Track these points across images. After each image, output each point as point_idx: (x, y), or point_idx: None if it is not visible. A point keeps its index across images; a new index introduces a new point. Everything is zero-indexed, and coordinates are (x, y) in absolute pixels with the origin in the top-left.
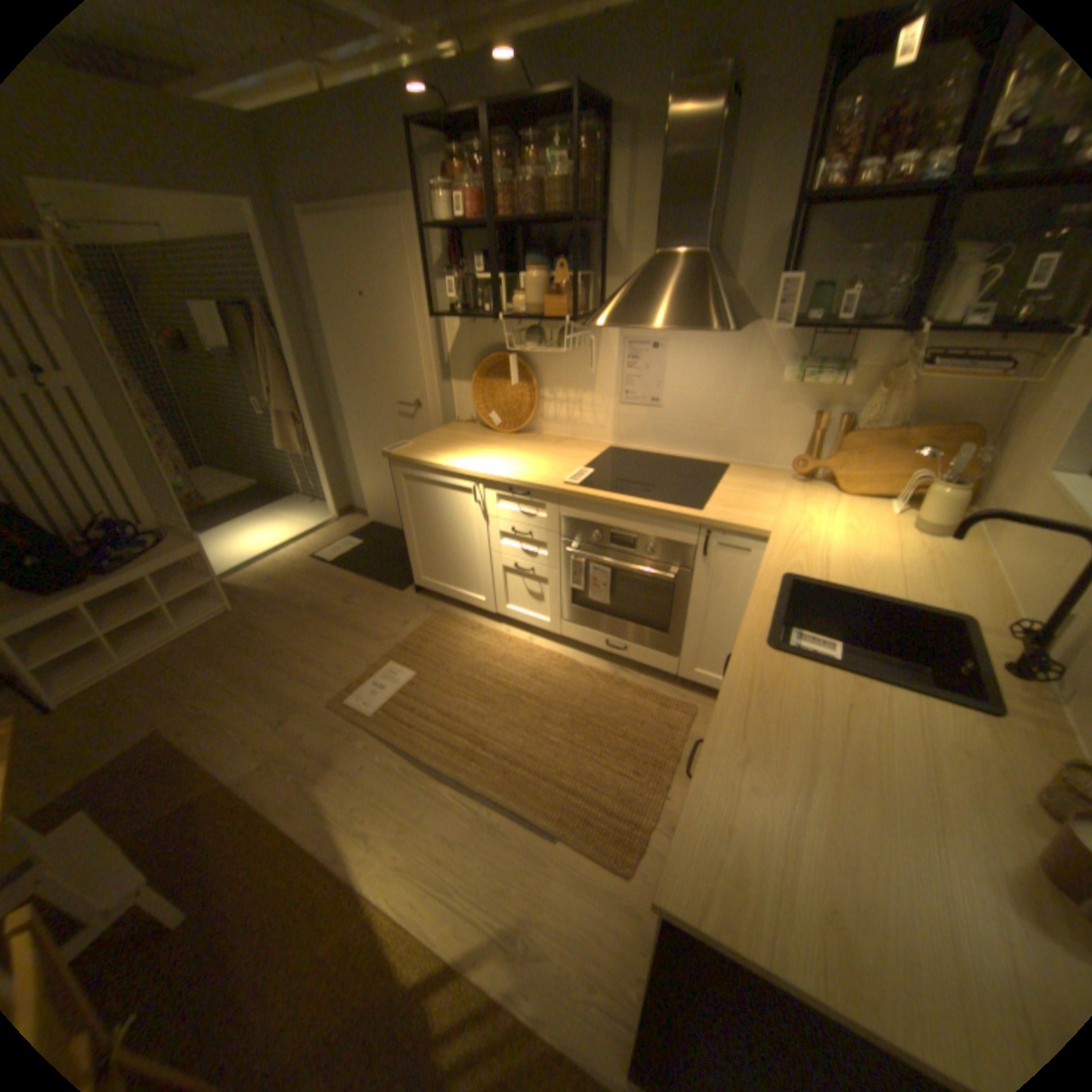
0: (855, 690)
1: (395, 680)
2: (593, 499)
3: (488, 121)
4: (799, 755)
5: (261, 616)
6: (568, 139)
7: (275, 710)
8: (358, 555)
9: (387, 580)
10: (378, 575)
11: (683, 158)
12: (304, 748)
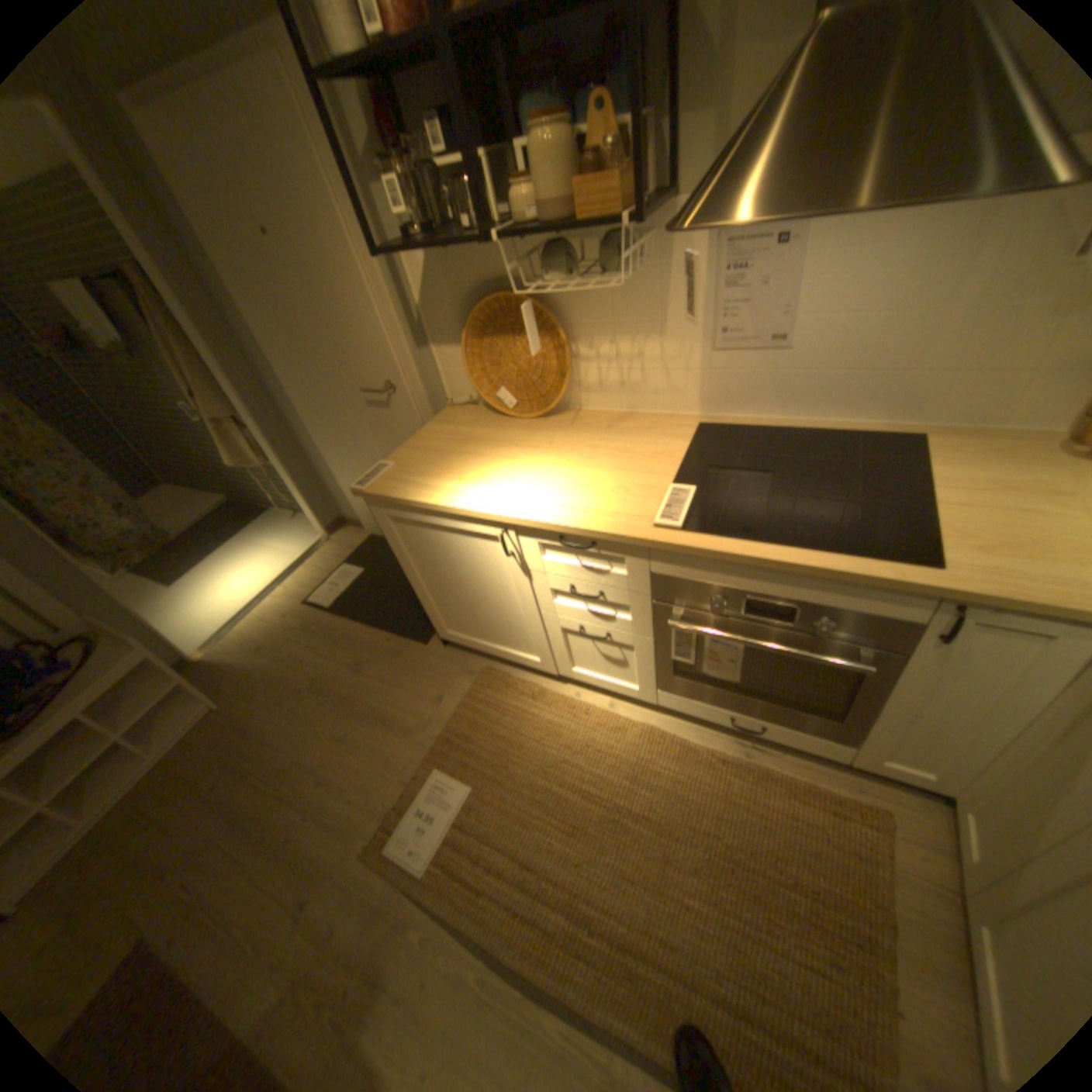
0: None
1: (442, 808)
2: (717, 555)
3: None
4: None
5: (254, 711)
6: None
7: (290, 881)
8: (362, 592)
9: (403, 629)
10: (391, 621)
11: None
12: (339, 952)
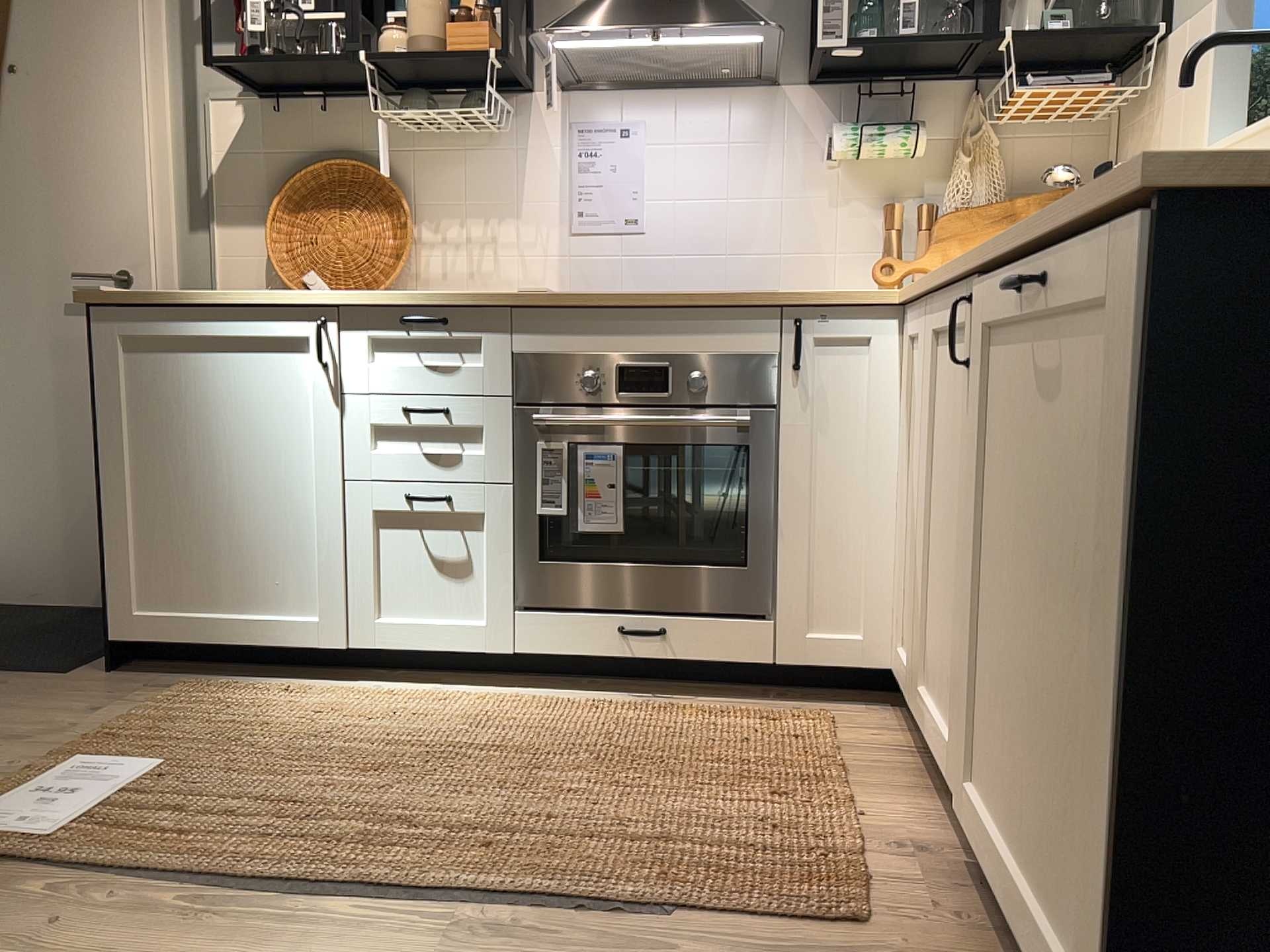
0: None
1: (107, 783)
2: (586, 300)
3: None
4: None
5: None
6: None
7: None
8: None
9: (12, 665)
10: None
11: None
12: None
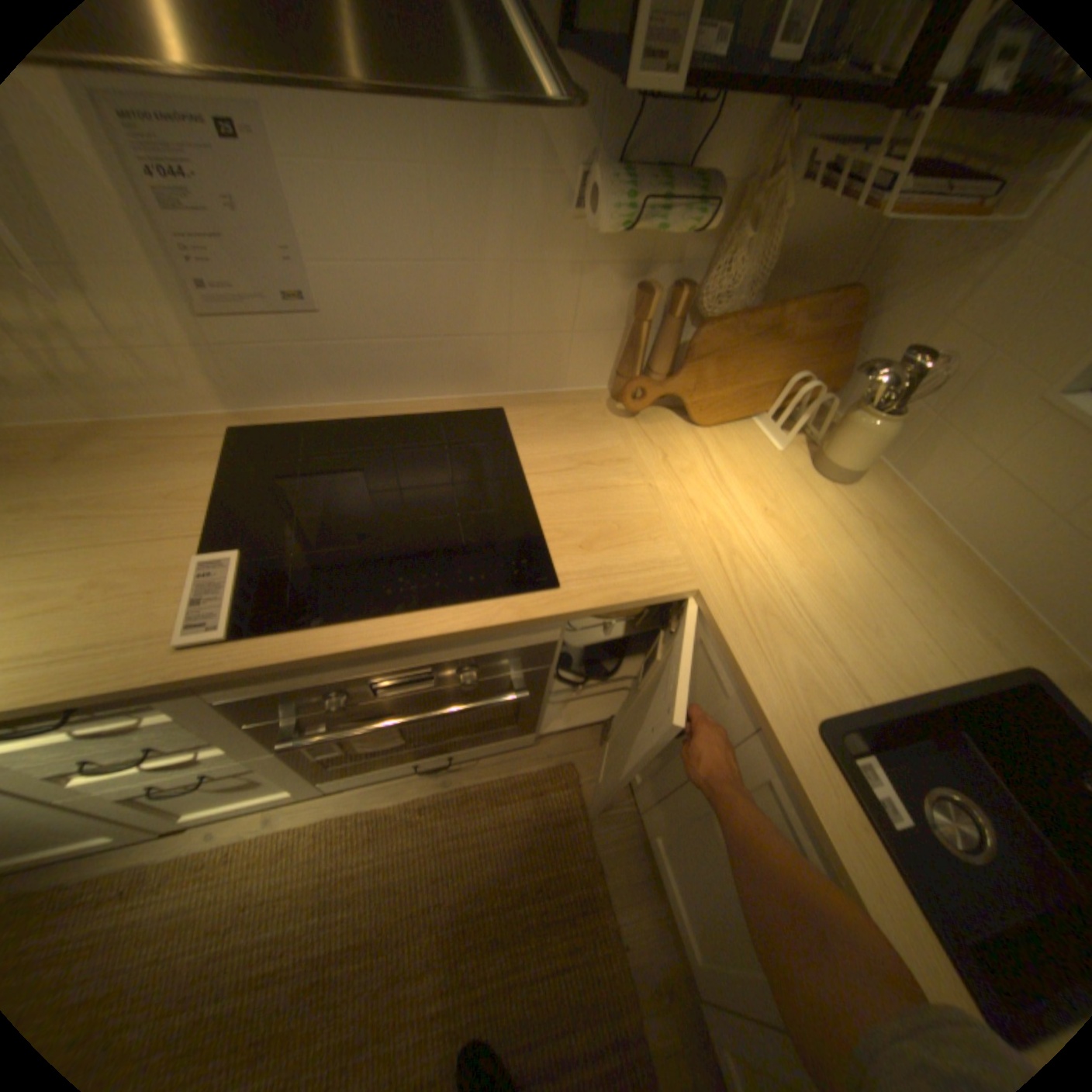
0: None
1: None
2: (299, 663)
3: None
4: None
5: None
6: None
7: None
8: None
9: None
10: None
11: None
12: None
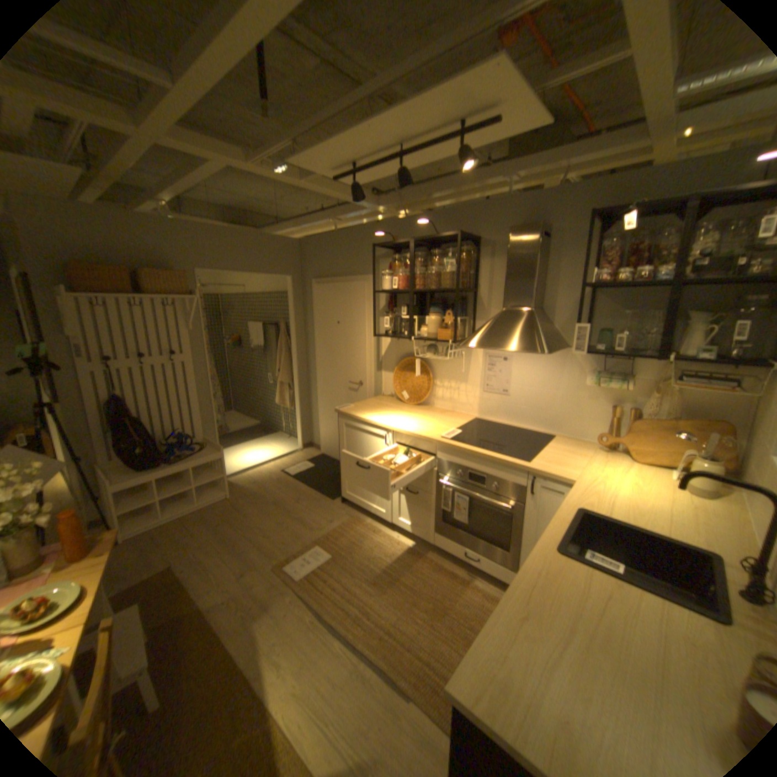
0: (616, 589)
1: (318, 559)
2: (458, 449)
3: (415, 246)
4: (564, 623)
5: (244, 505)
6: (456, 254)
7: (240, 567)
8: (310, 474)
9: (324, 493)
10: (319, 488)
11: (517, 265)
12: (252, 596)
